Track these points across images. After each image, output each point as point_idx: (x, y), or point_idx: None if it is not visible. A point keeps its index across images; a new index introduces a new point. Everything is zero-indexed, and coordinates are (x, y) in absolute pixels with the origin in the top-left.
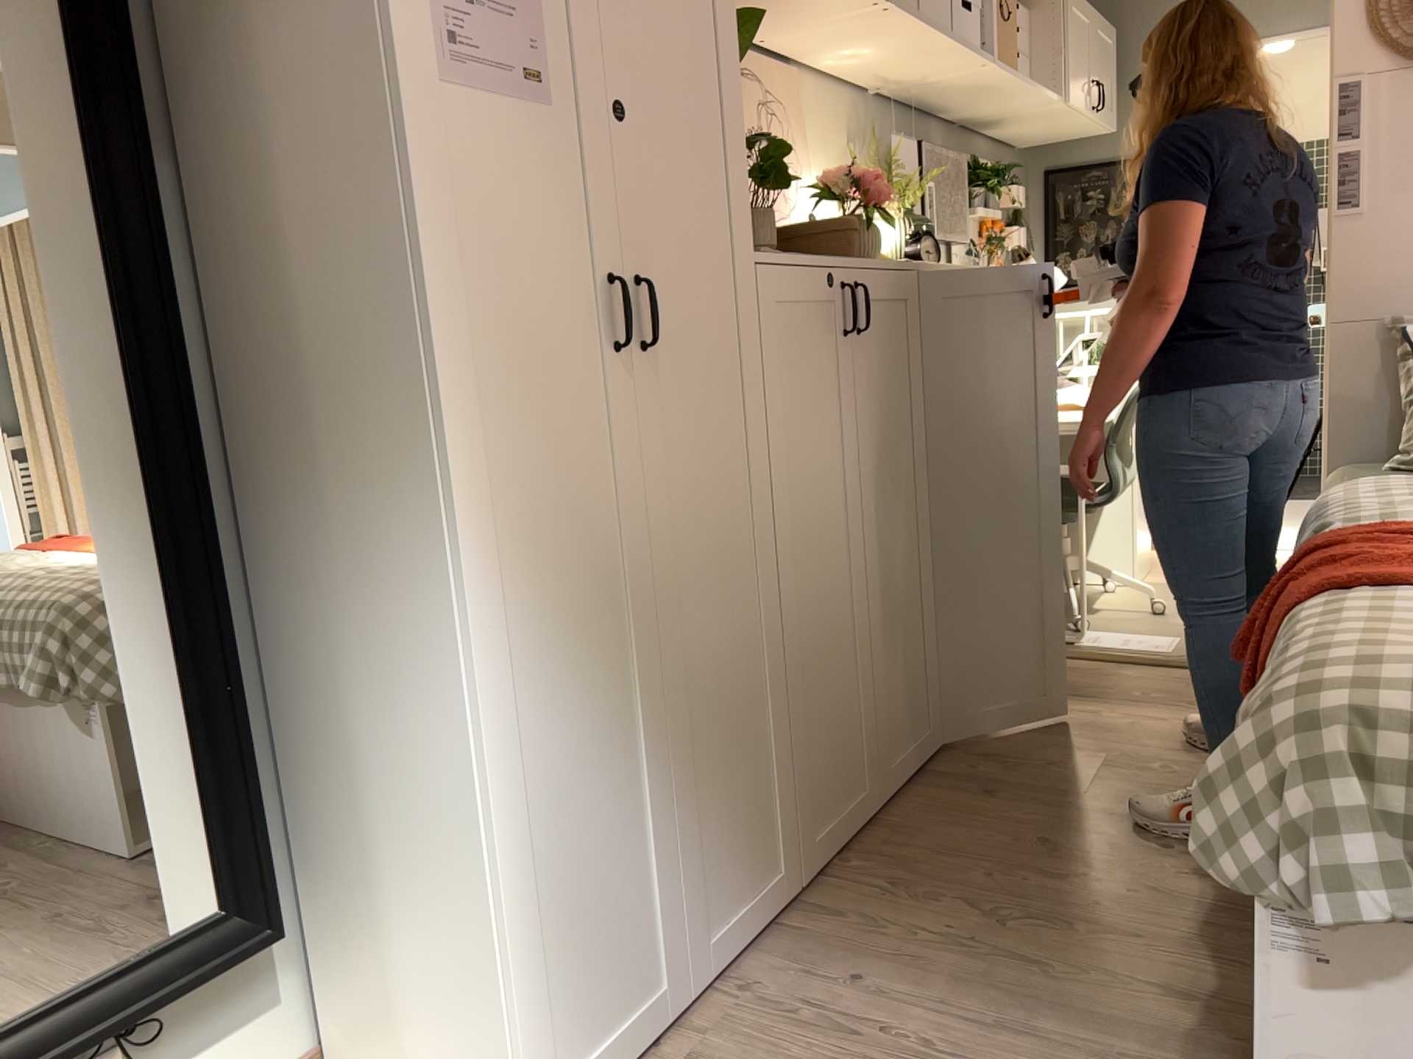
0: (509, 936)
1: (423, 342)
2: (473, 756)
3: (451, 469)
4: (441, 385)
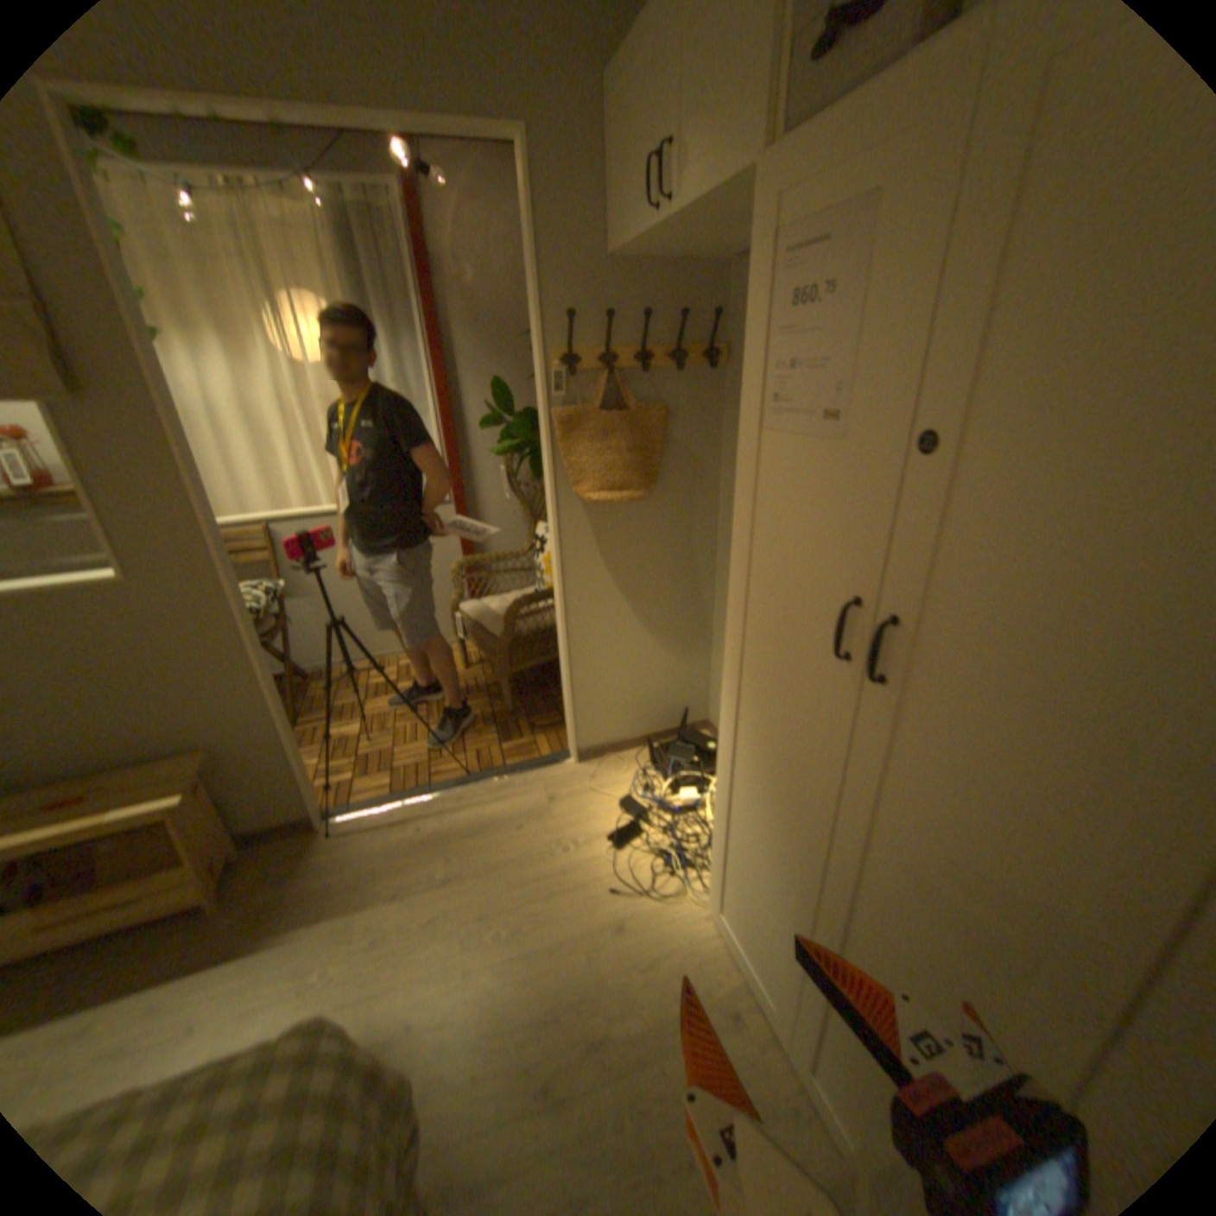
0: (717, 838)
1: (730, 575)
2: (718, 759)
3: (732, 641)
4: (735, 600)
